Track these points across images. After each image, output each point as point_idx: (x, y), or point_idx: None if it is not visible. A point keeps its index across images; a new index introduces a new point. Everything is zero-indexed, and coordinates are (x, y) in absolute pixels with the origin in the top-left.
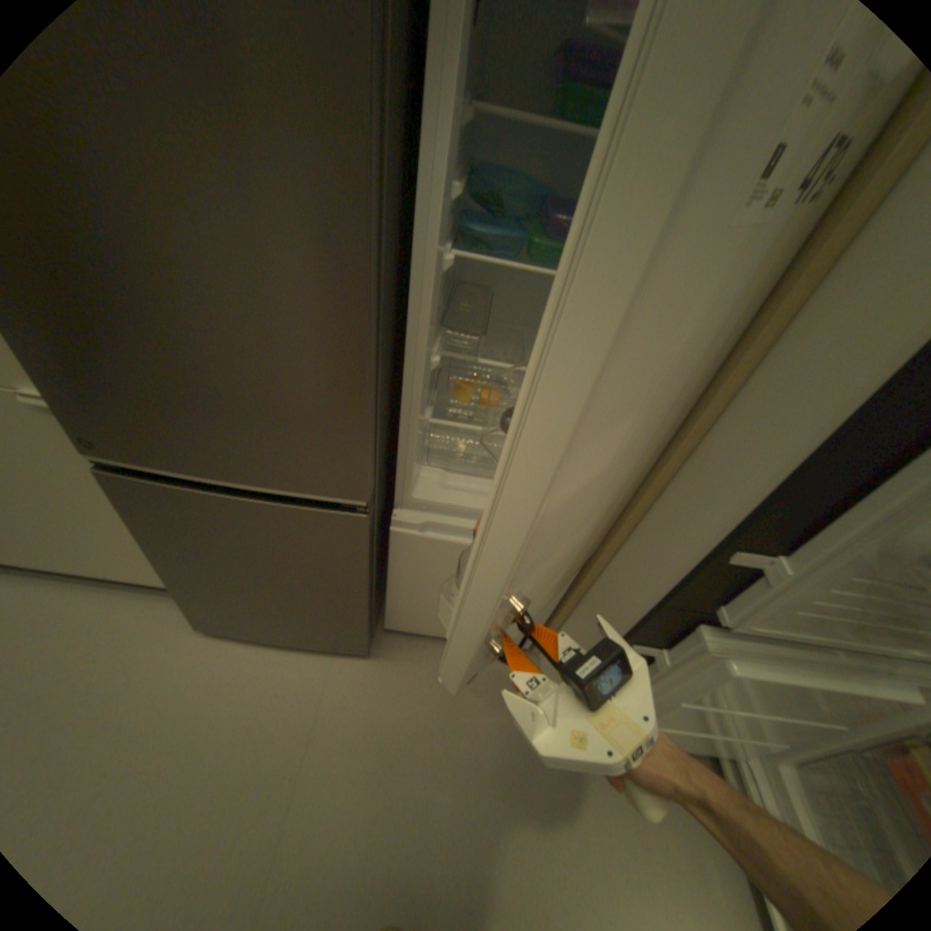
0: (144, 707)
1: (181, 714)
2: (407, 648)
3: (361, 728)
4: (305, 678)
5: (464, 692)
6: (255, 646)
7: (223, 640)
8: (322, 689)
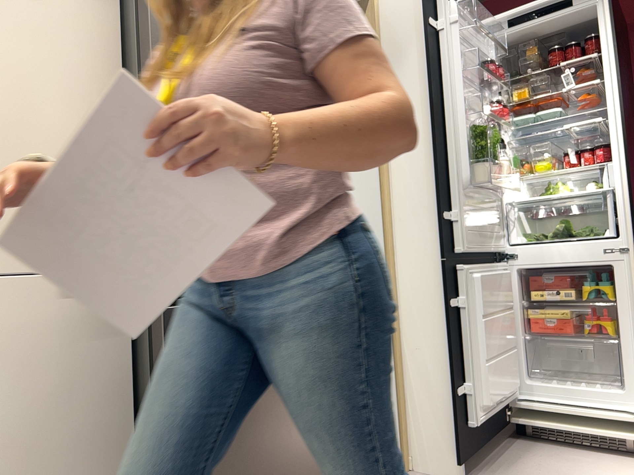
0: None
1: None
2: None
3: None
4: None
5: None
6: None
7: None
8: None
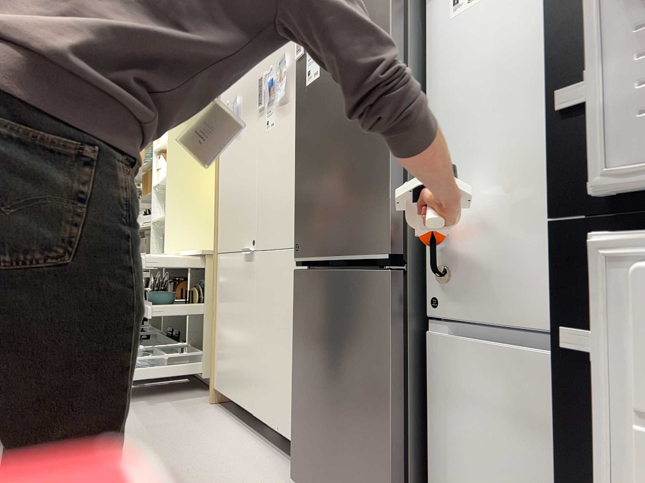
0: None
1: None
2: None
3: None
4: None
5: None
6: None
7: None
8: None
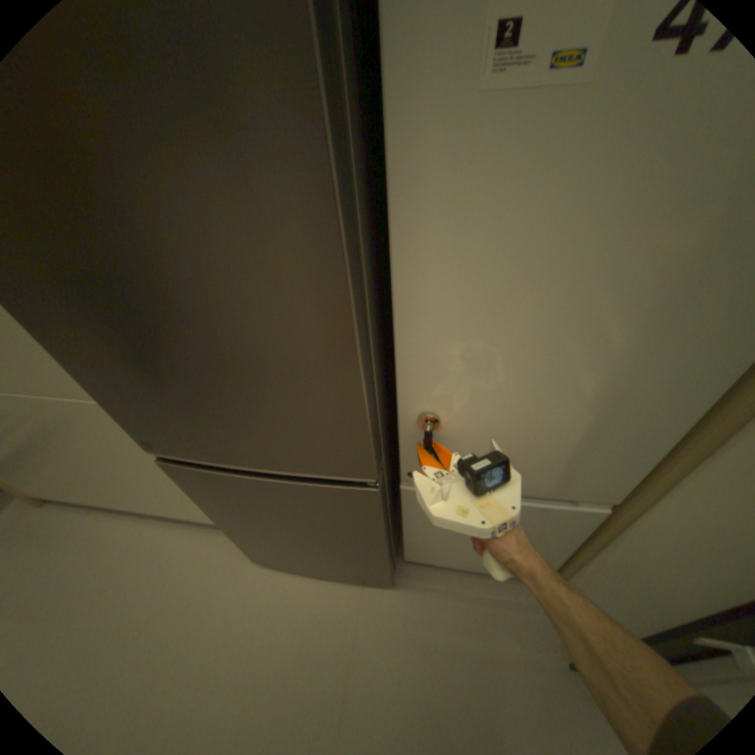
0: (221, 630)
1: (248, 637)
2: (427, 579)
3: (393, 660)
4: (341, 607)
5: (486, 626)
6: (299, 576)
7: (274, 570)
8: (356, 618)
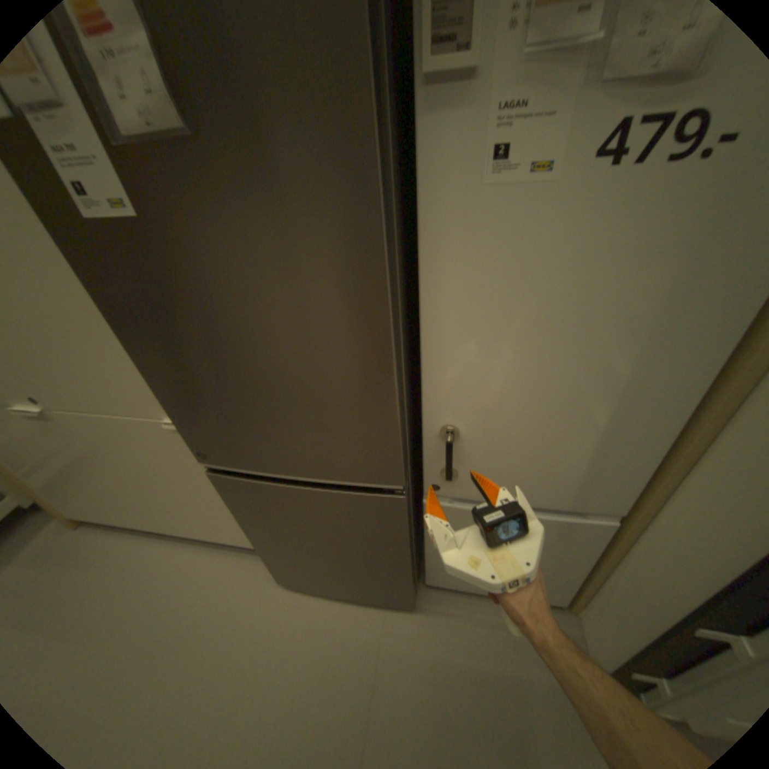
0: (247, 651)
1: (273, 658)
2: (448, 604)
3: (416, 683)
4: (364, 630)
5: (508, 652)
6: (322, 599)
7: (298, 593)
8: (379, 641)
